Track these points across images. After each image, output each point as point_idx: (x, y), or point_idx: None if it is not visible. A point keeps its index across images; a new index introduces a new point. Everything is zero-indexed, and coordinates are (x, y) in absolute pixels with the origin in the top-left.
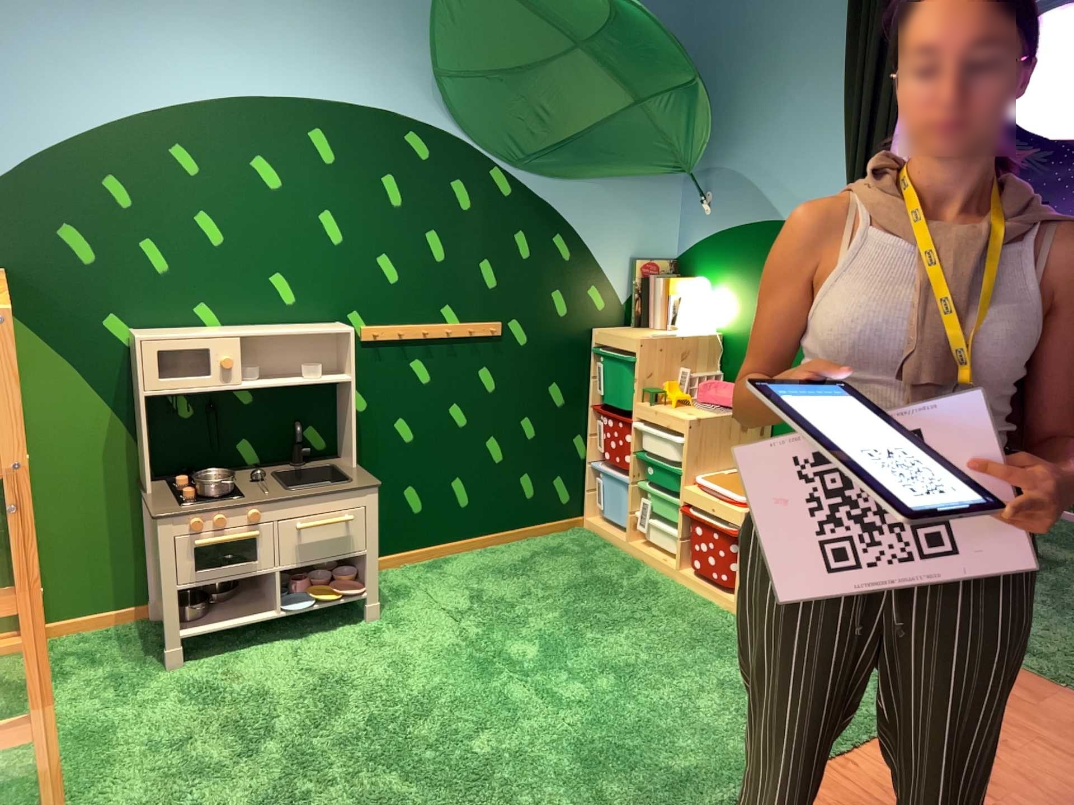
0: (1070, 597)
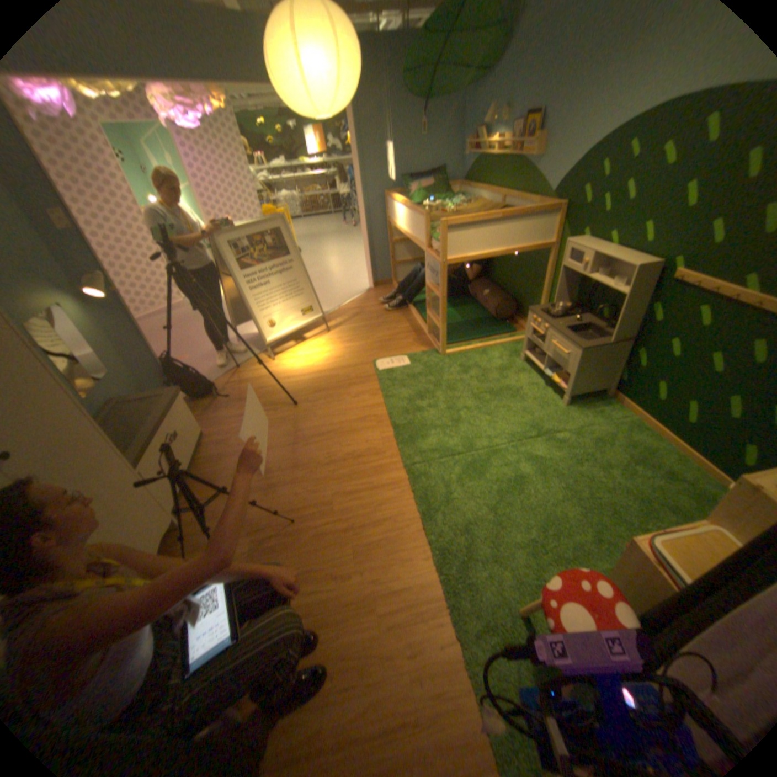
0: None
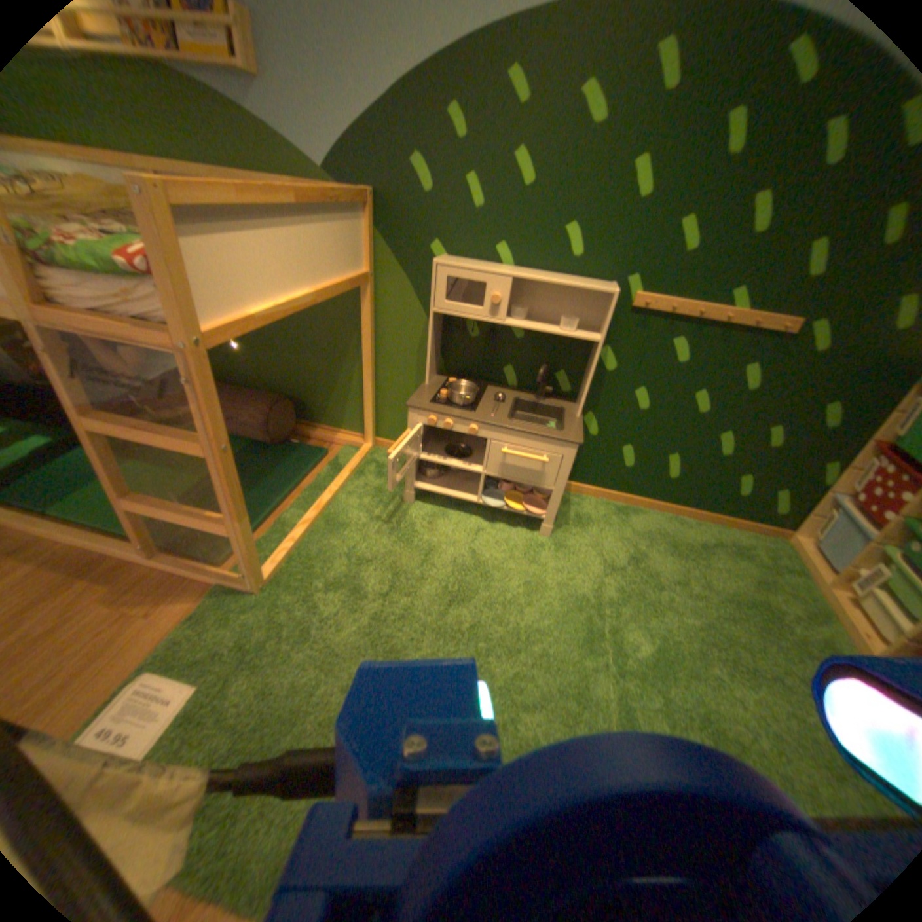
0: None
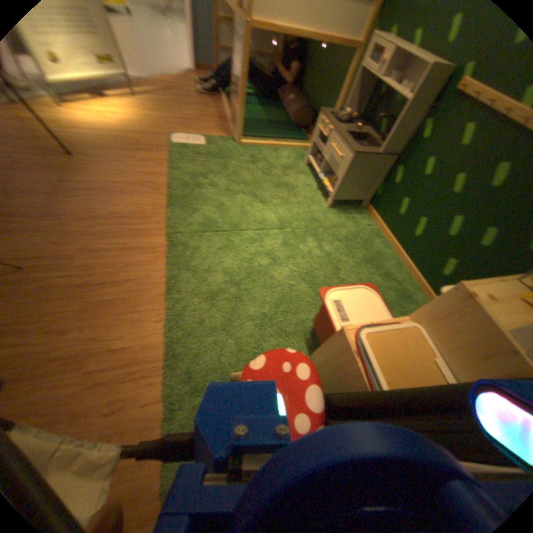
0: None
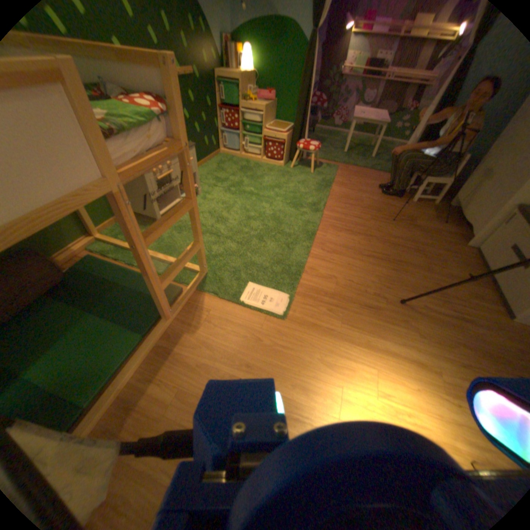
0: (335, 146)
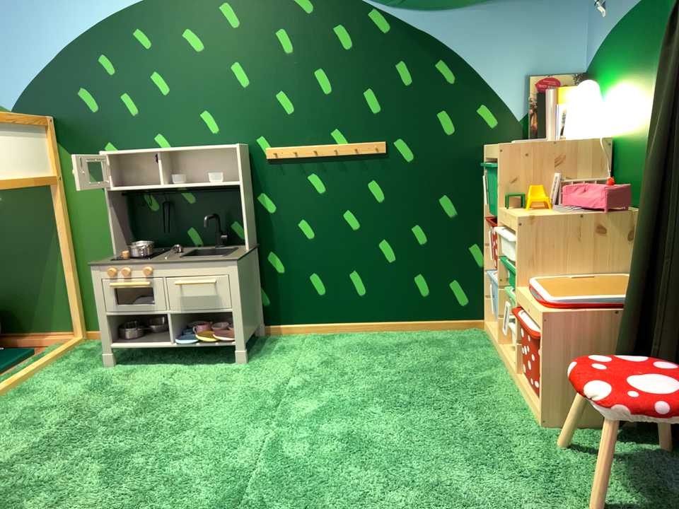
0: None
